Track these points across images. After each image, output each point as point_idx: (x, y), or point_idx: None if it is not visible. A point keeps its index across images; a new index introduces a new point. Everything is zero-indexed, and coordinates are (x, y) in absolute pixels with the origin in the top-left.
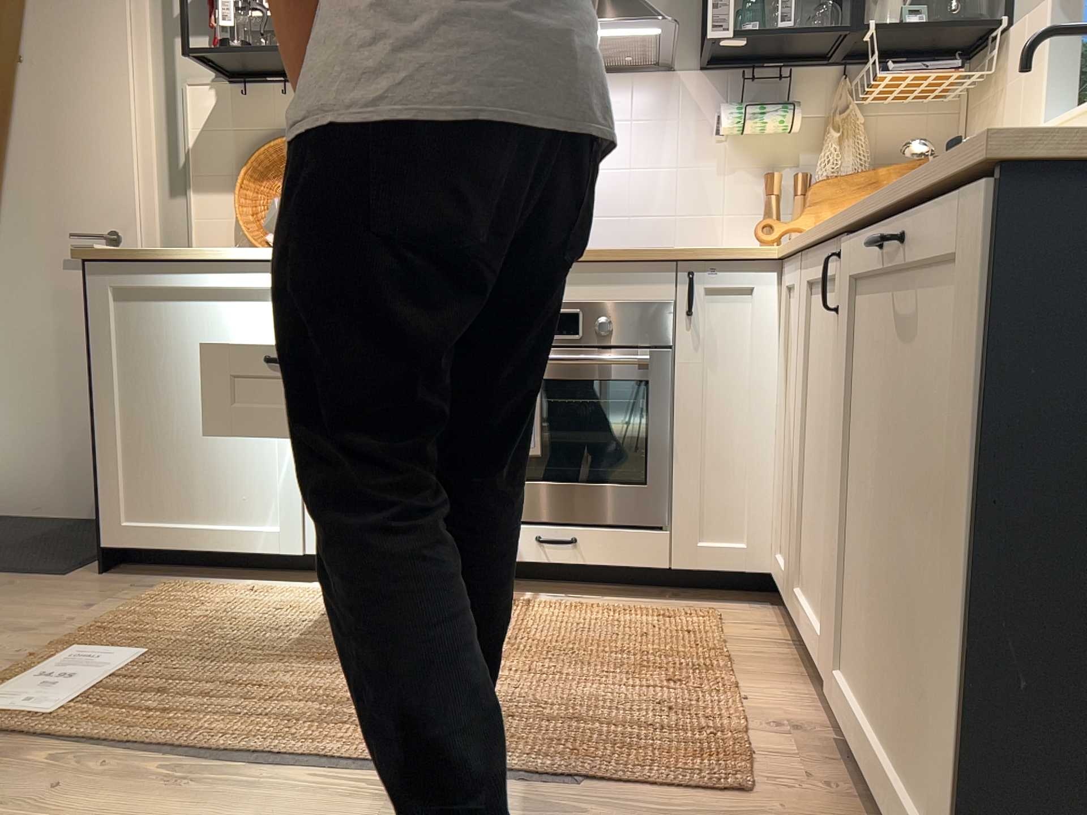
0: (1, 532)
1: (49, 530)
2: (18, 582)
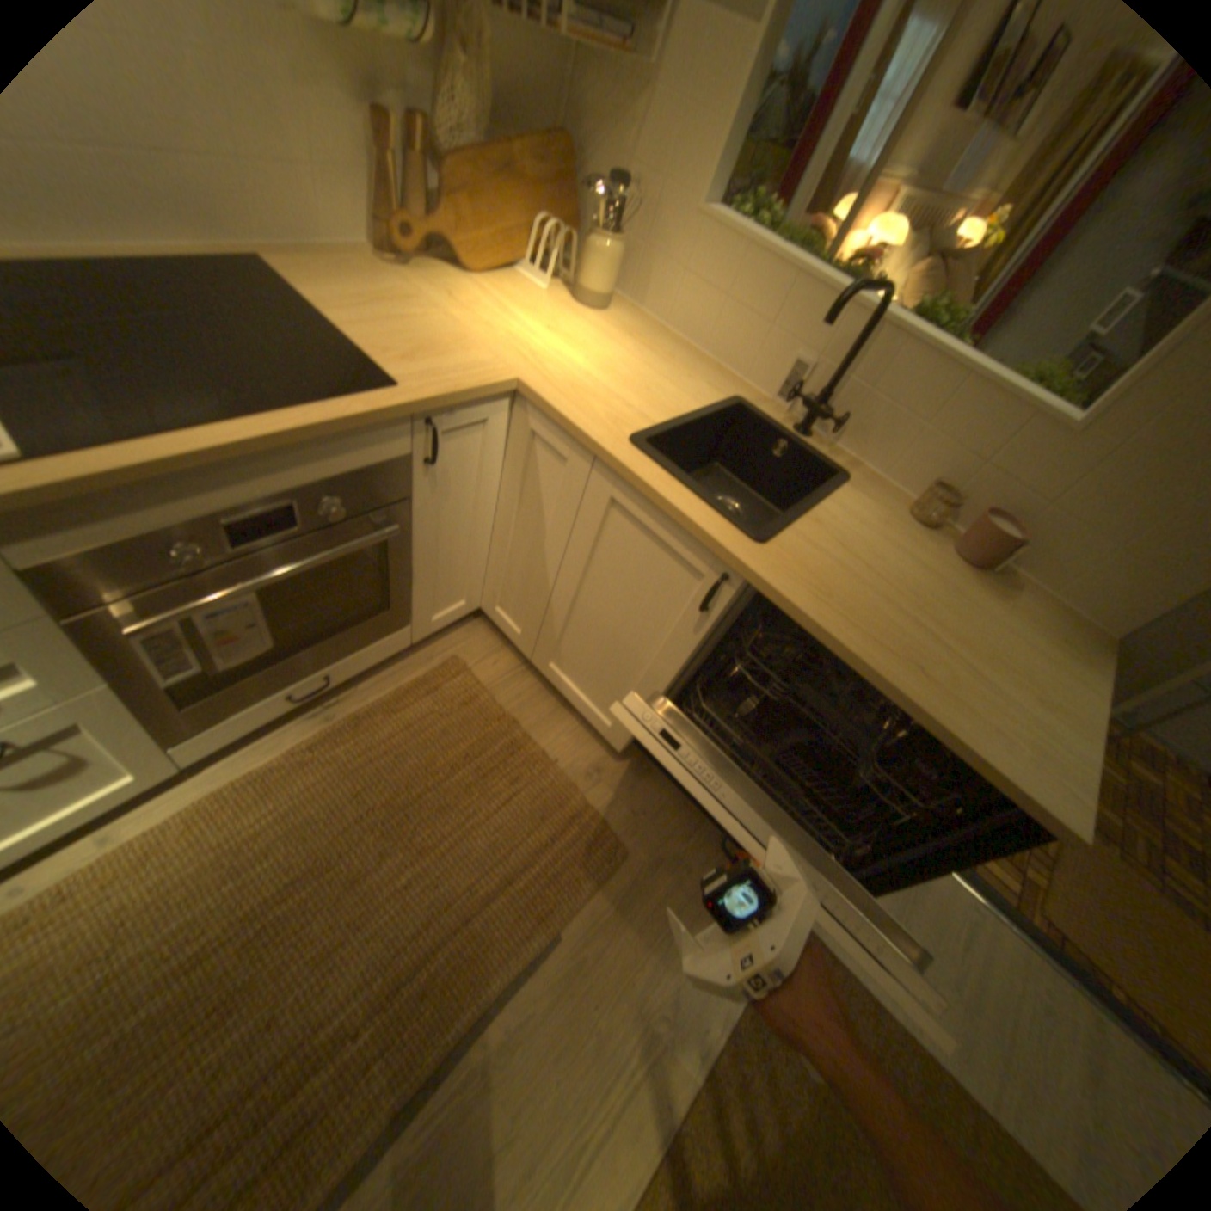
0: None
1: None
2: None
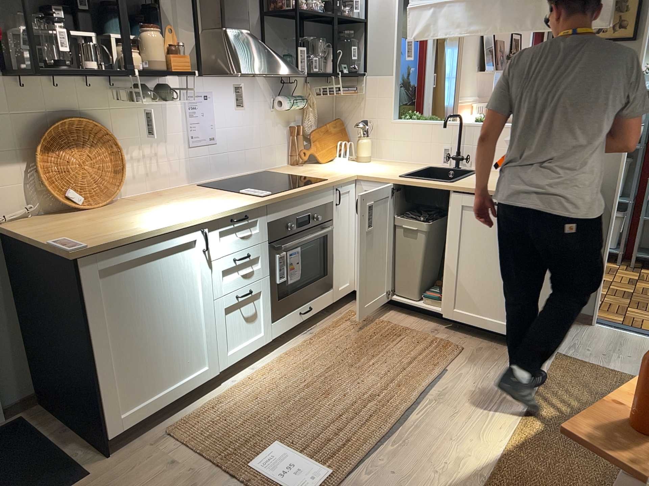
0: None
1: None
2: None
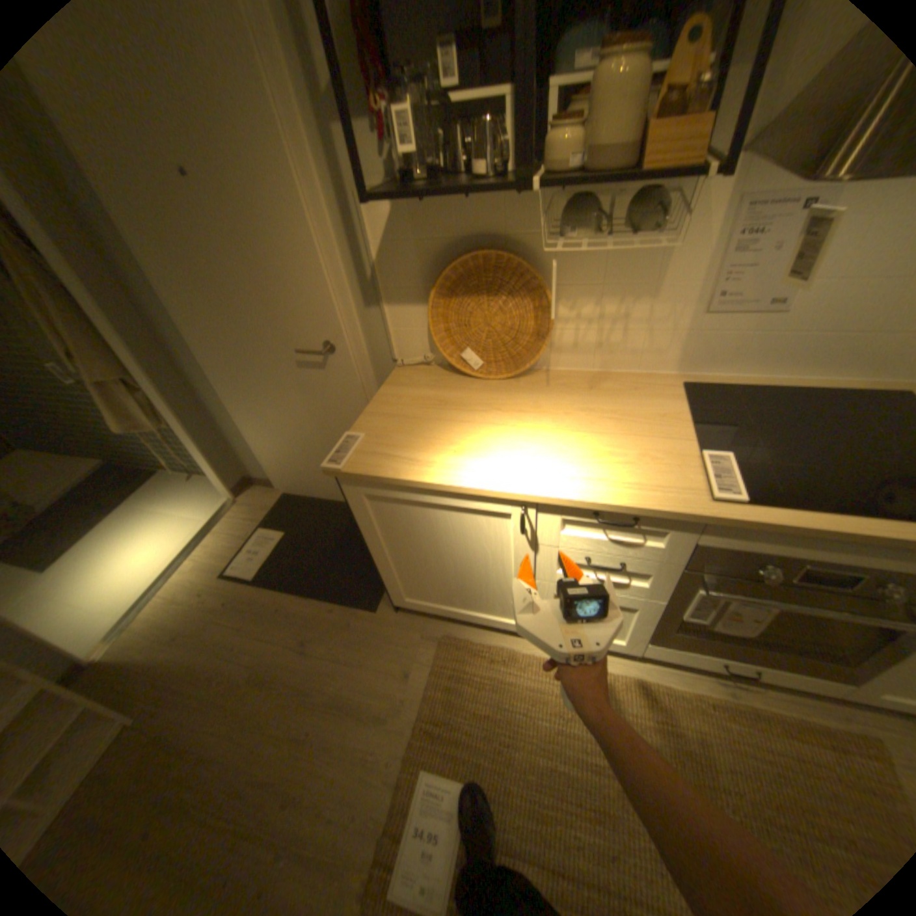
0: (319, 529)
1: (344, 525)
2: (351, 621)
